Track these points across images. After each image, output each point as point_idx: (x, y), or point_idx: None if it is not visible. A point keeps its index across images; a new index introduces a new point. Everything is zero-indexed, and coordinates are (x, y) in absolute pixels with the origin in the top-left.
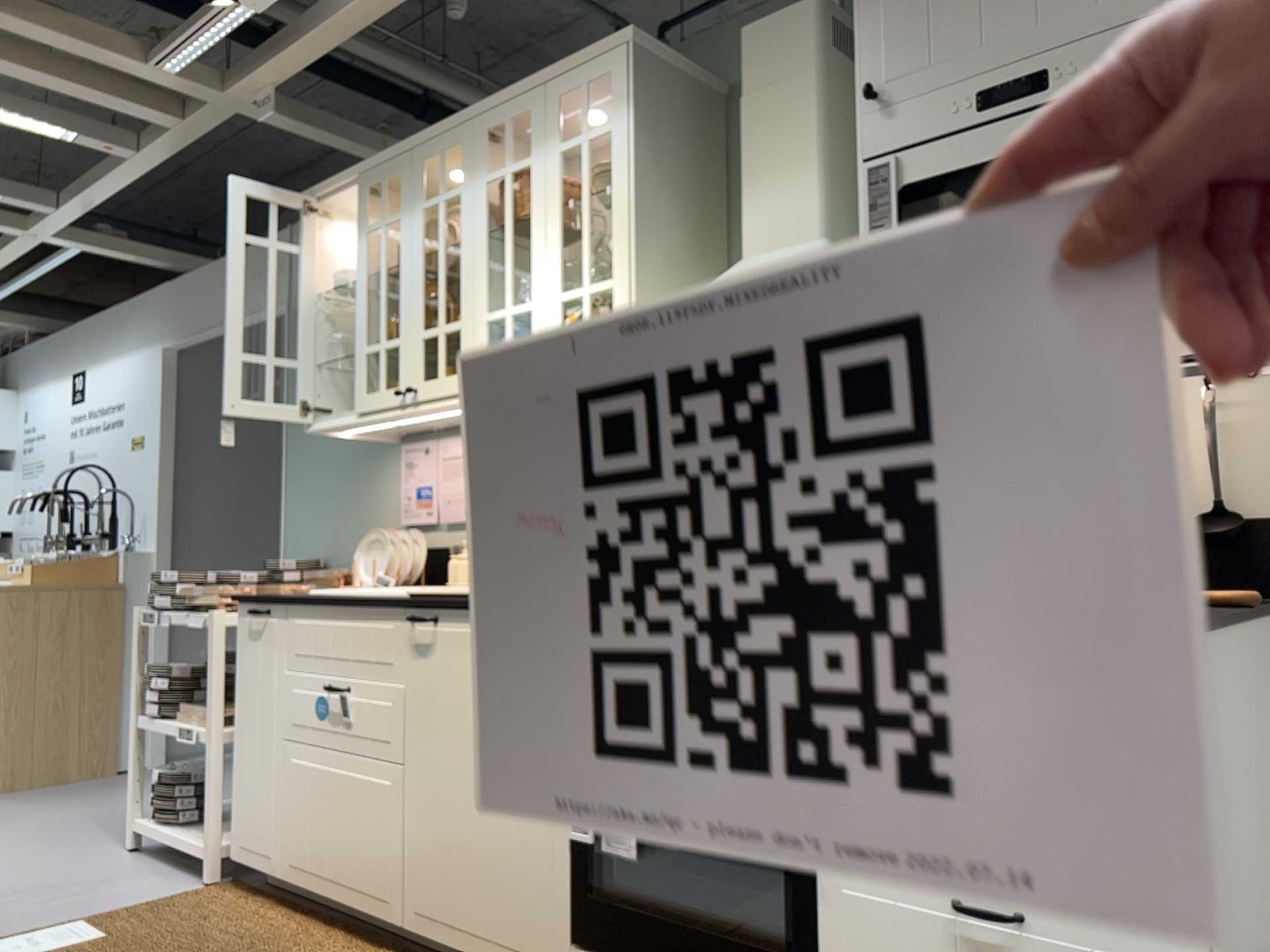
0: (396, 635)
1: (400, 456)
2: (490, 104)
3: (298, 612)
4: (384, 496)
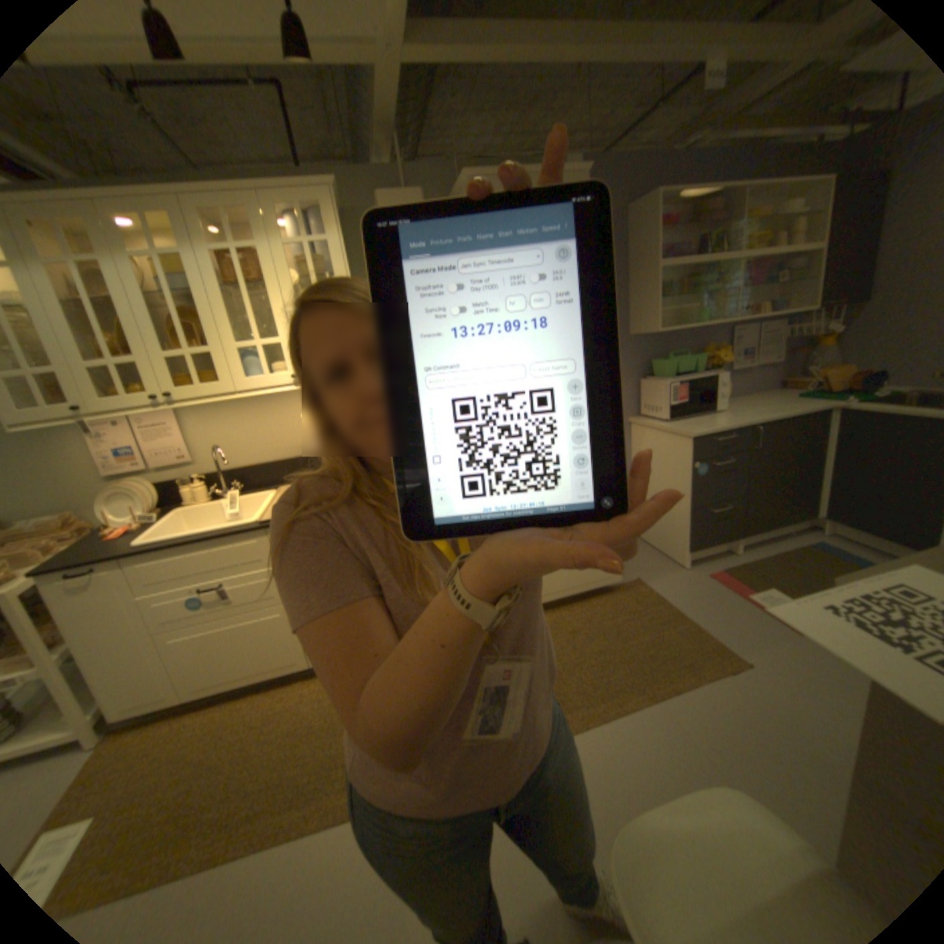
0: (262, 544)
1: (76, 429)
2: (198, 188)
3: (138, 560)
4: (66, 460)
